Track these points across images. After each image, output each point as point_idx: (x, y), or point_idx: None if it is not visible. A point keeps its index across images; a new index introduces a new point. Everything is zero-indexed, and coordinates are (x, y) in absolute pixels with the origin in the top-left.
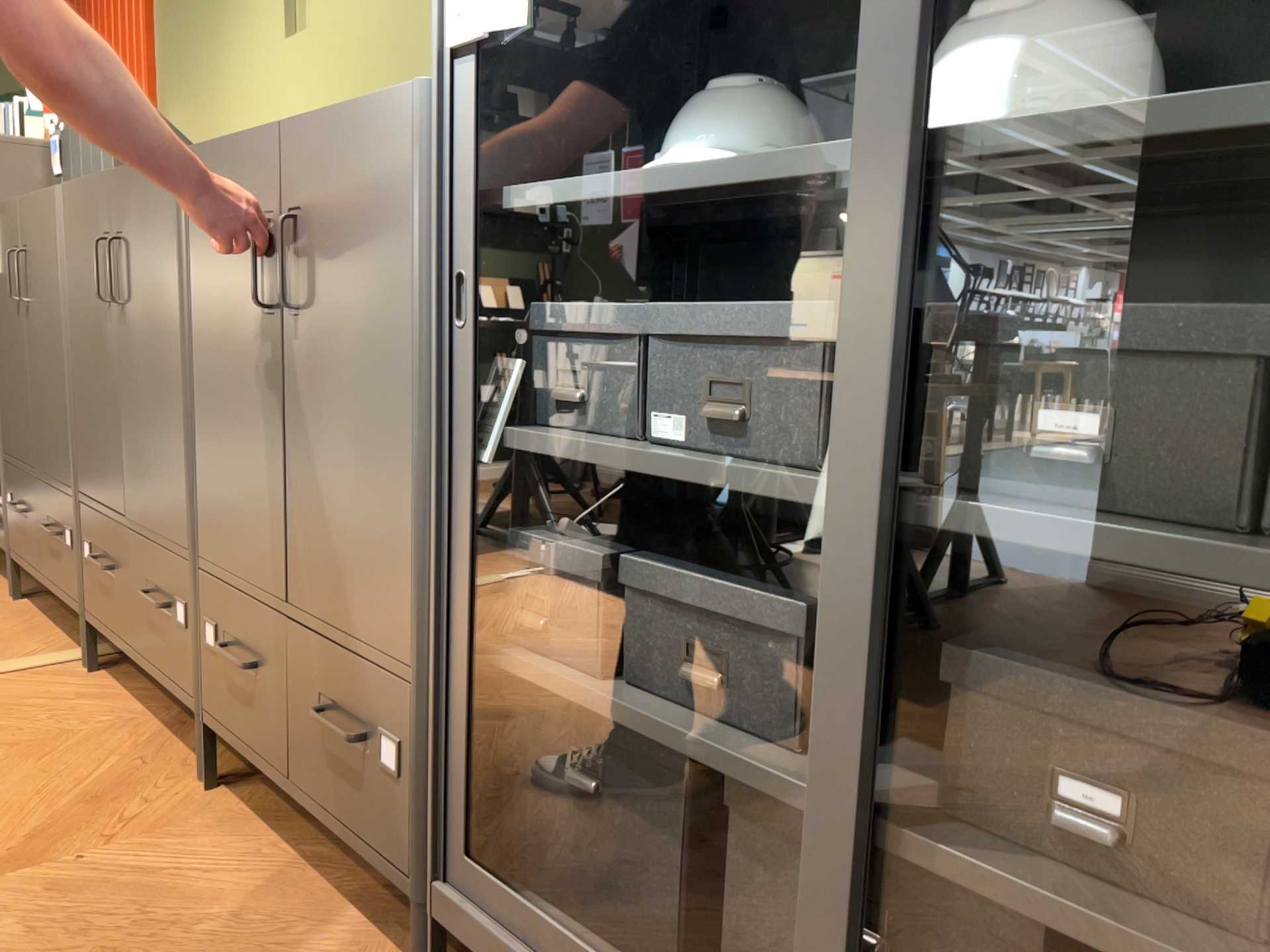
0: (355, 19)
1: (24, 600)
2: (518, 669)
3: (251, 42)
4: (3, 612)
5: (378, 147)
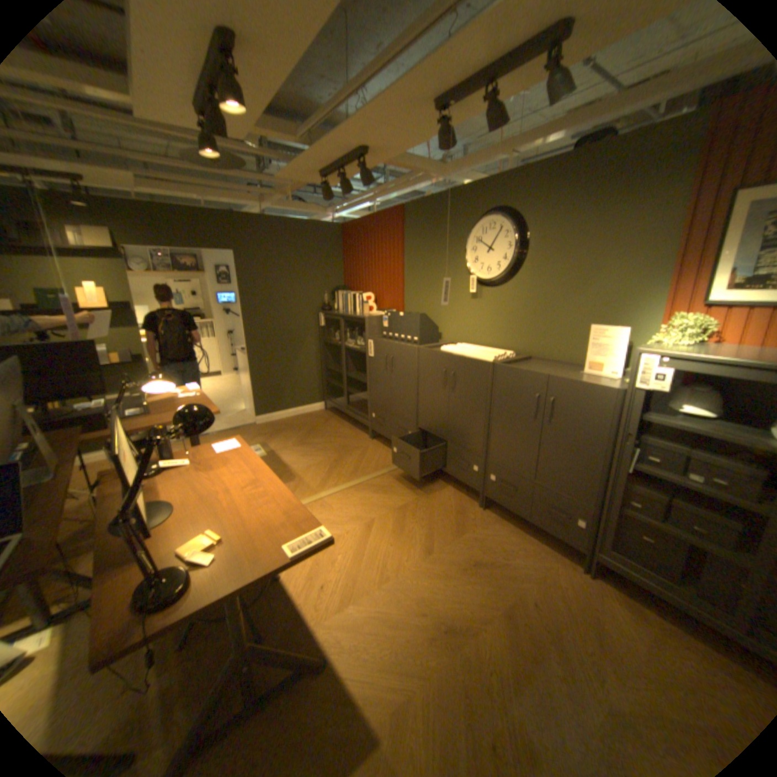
0: (506, 302)
1: (374, 440)
2: (631, 514)
3: (454, 295)
4: (373, 444)
5: (598, 397)
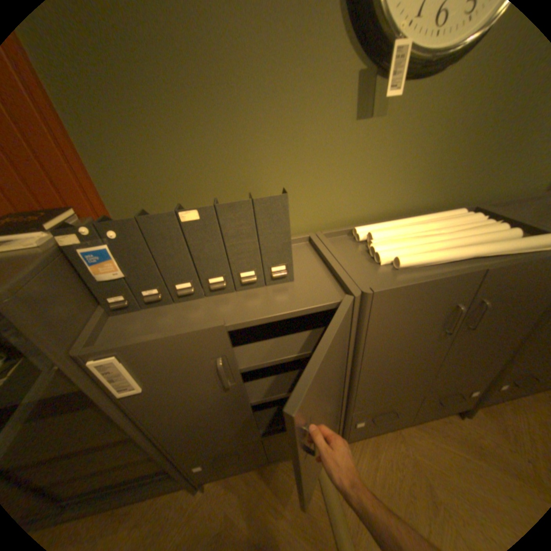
0: (444, 113)
1: (206, 486)
2: None
3: (299, 115)
4: (221, 499)
5: None
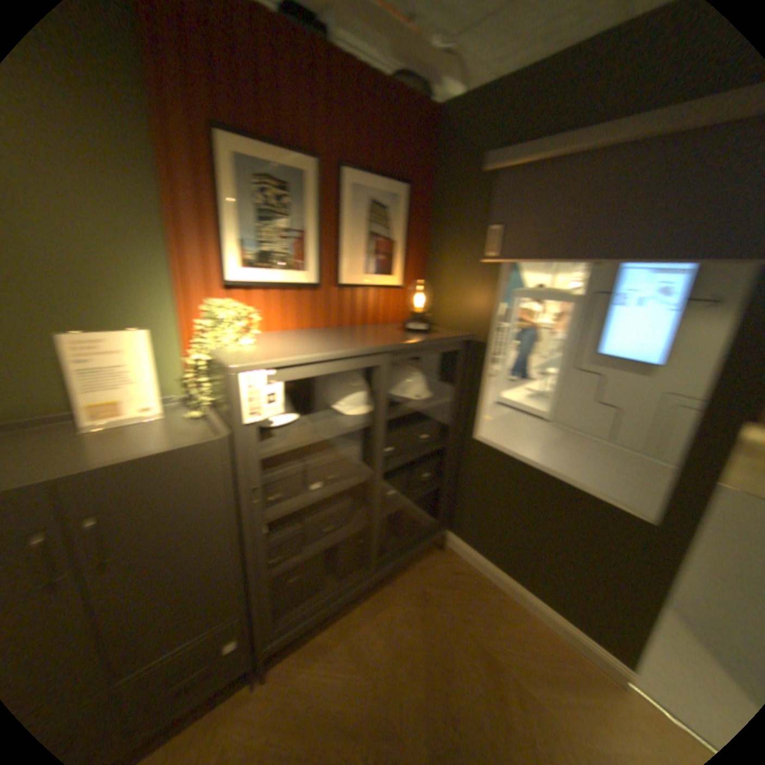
0: None
1: None
2: (274, 572)
3: None
4: None
5: (190, 465)
